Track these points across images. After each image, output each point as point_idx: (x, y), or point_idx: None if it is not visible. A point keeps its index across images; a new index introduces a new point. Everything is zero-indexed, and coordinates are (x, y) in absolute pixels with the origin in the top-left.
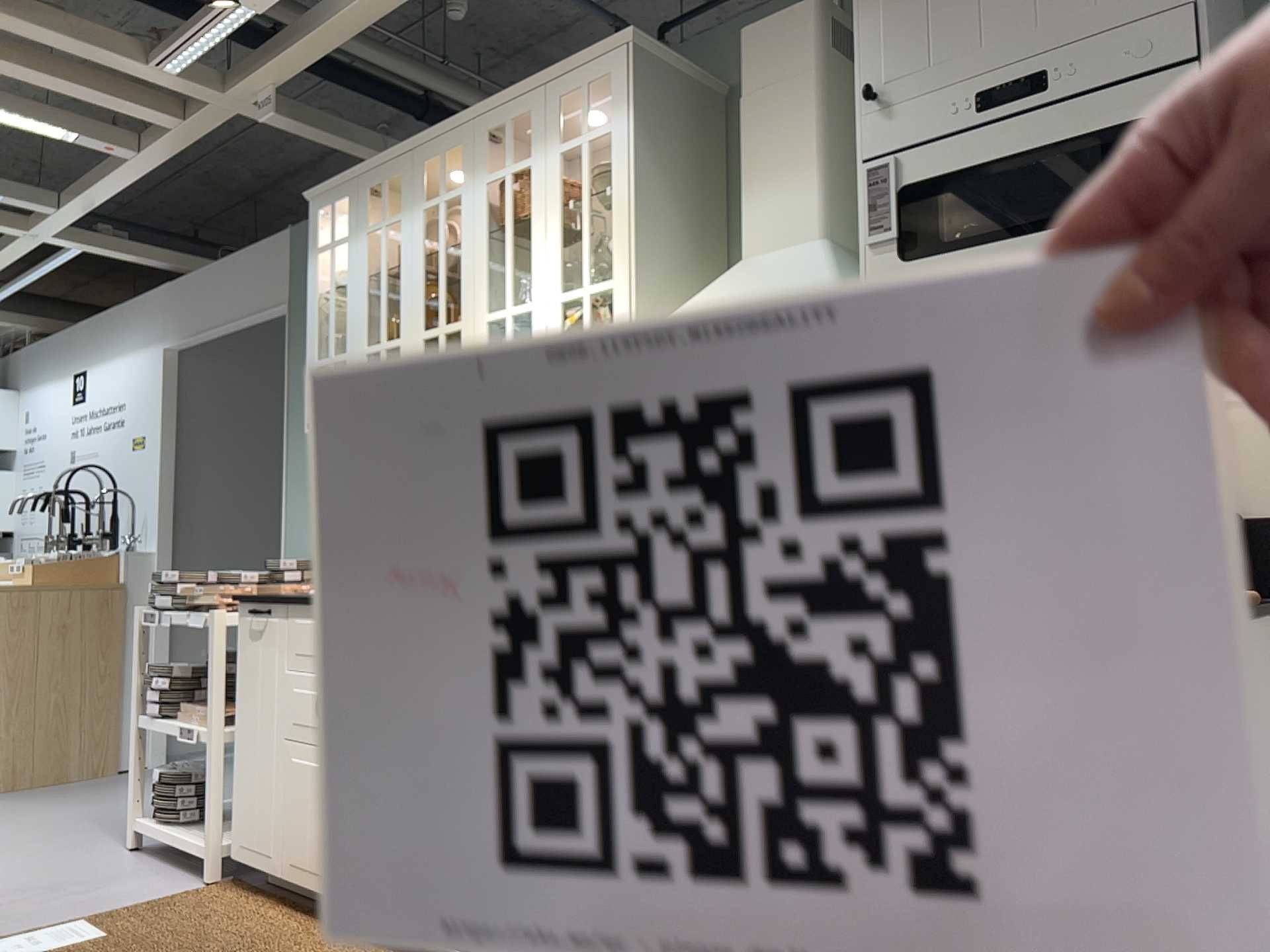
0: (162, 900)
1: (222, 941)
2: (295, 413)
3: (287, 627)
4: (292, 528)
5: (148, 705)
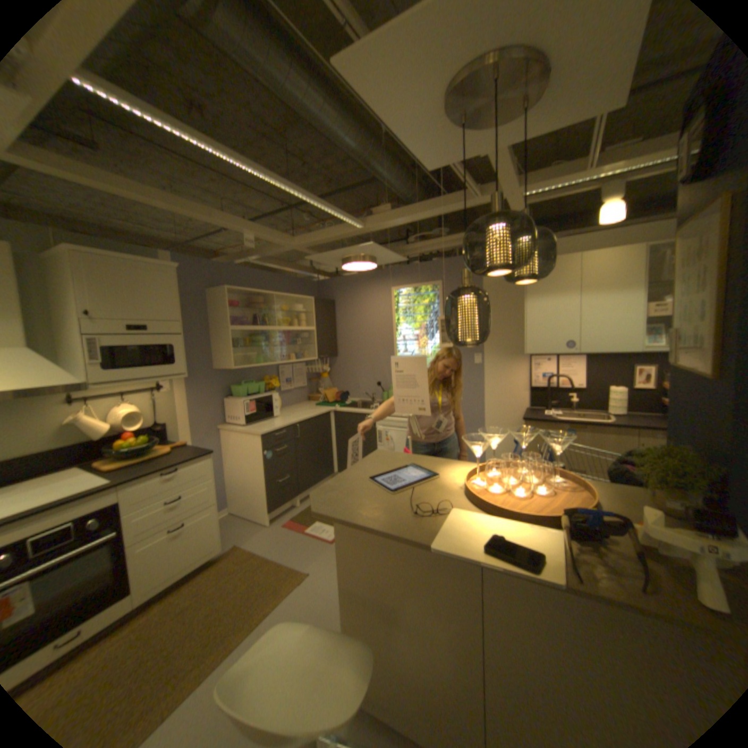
0: None
1: None
2: None
3: None
4: None
5: None
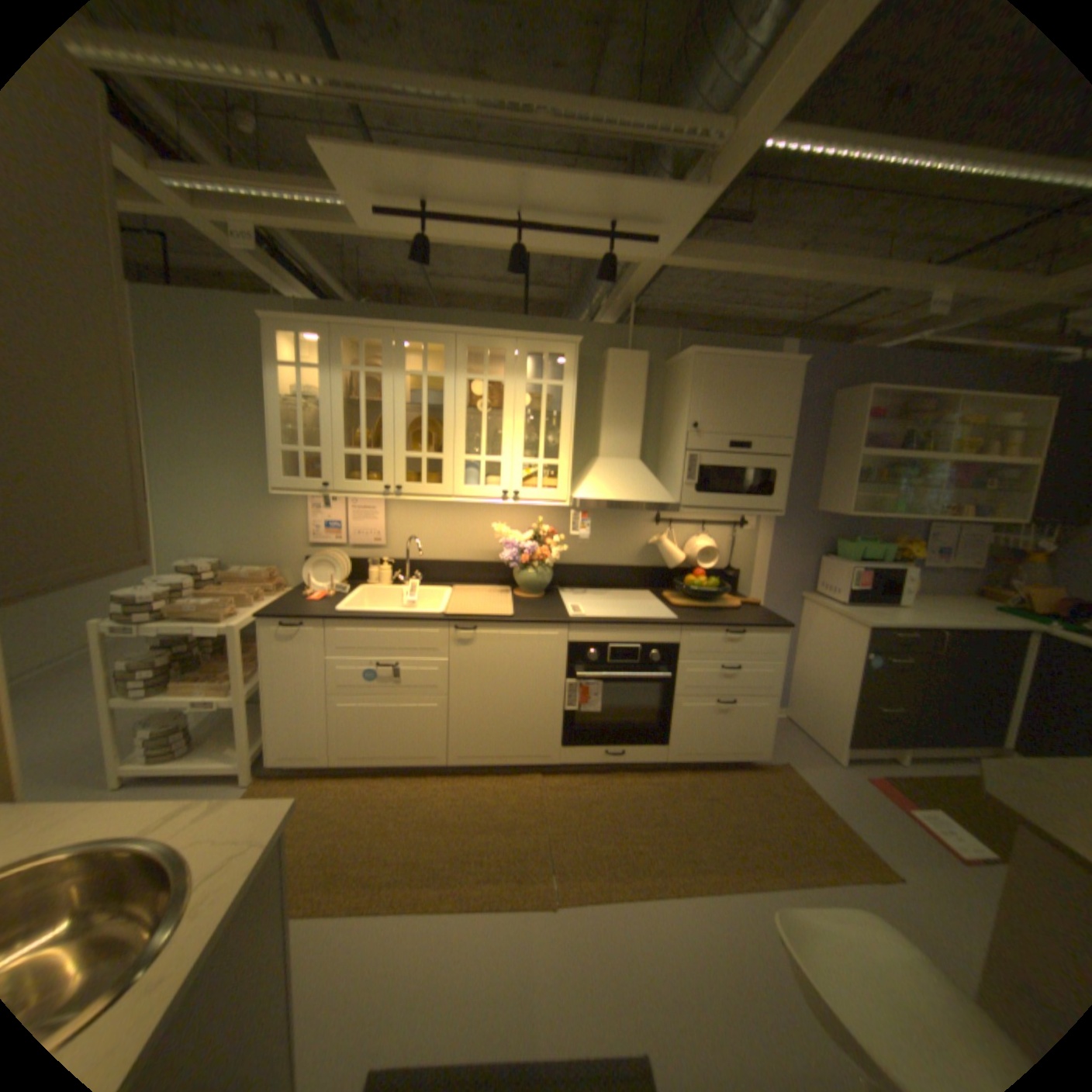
0: None
1: (336, 814)
2: (157, 447)
3: (324, 633)
4: (165, 535)
5: (124, 693)
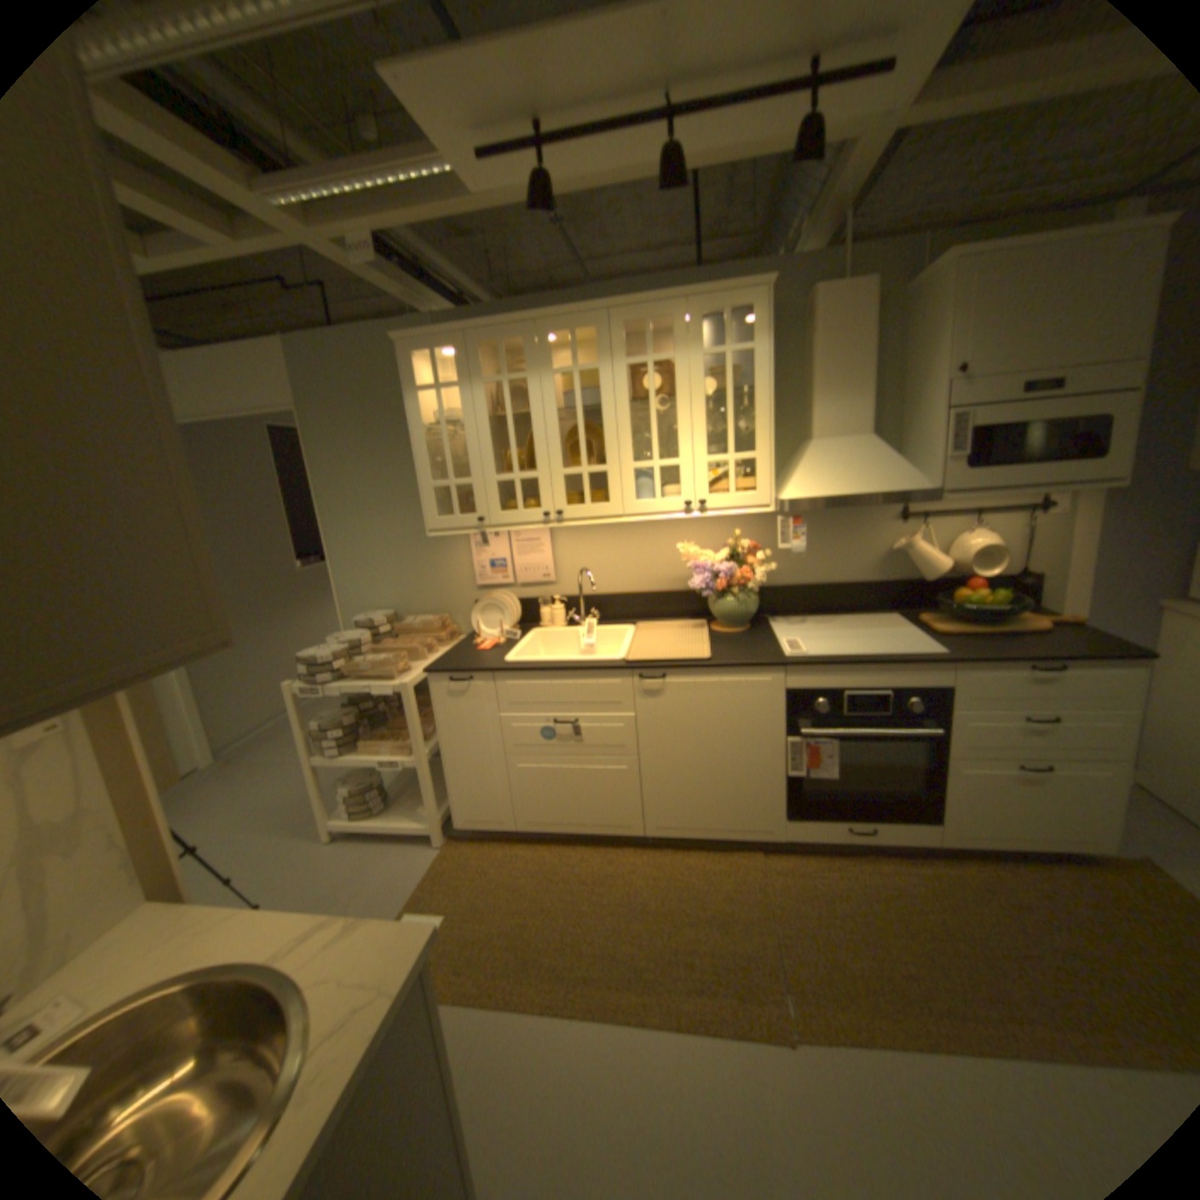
0: (431, 875)
1: (526, 887)
2: (326, 501)
3: (496, 688)
4: (345, 590)
5: (321, 752)
